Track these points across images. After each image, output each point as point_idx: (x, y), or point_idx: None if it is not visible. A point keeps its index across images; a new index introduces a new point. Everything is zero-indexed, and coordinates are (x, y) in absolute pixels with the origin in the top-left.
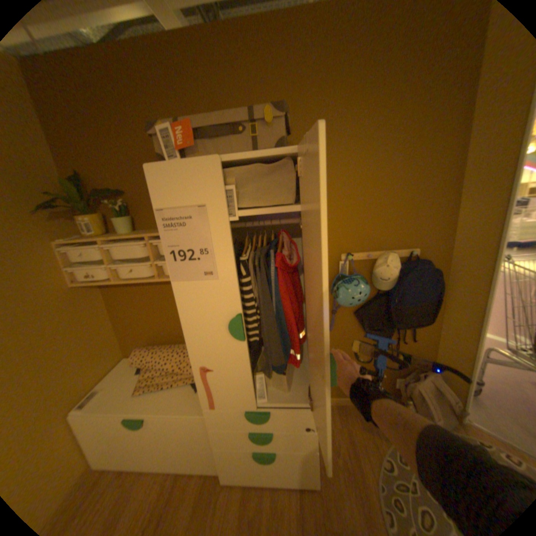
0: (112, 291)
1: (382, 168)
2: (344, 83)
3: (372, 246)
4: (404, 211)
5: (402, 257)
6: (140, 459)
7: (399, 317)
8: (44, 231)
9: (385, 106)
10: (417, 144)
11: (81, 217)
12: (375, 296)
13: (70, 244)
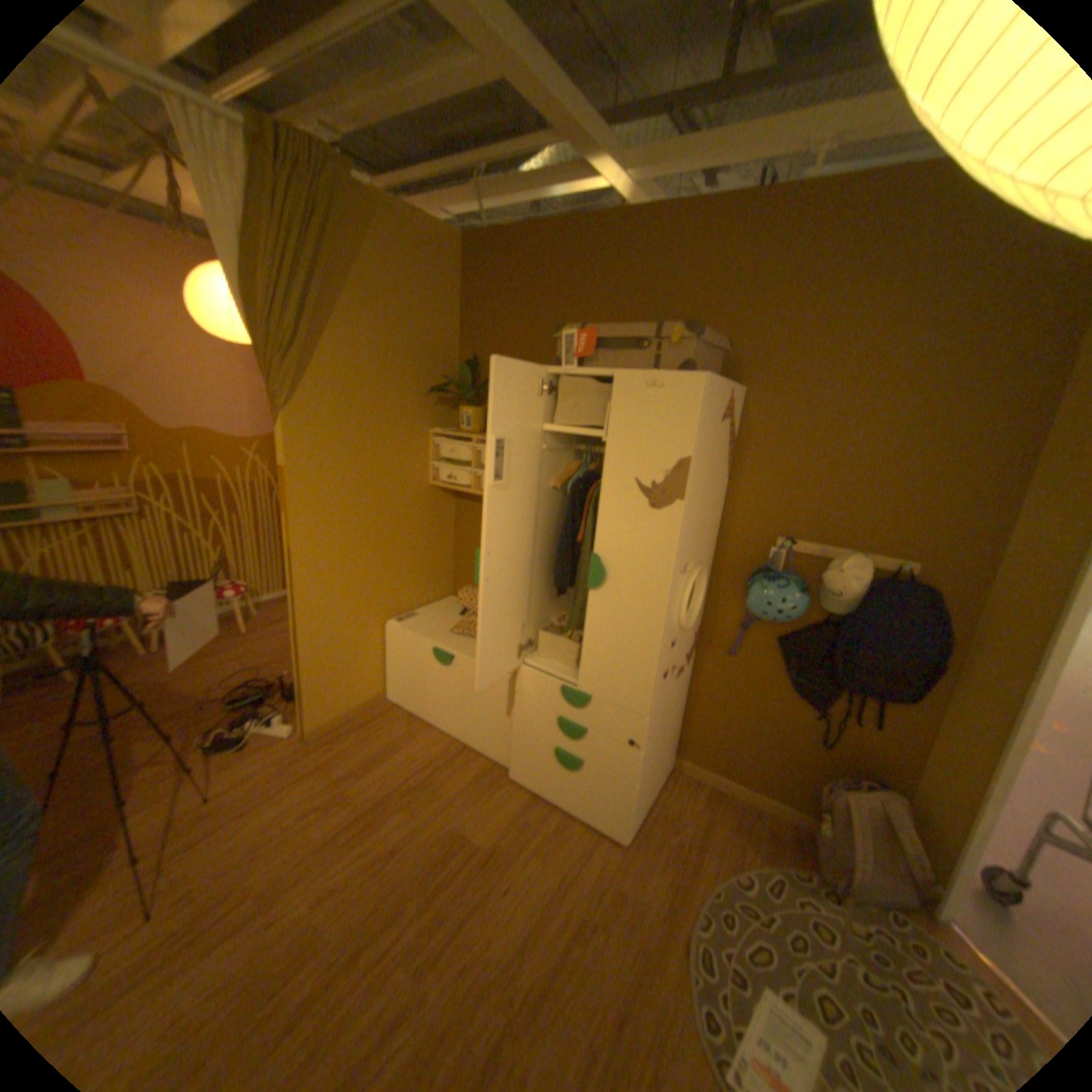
0: (468, 506)
1: (879, 418)
2: (842, 285)
3: (835, 539)
4: (906, 494)
5: (884, 570)
6: (436, 707)
7: (851, 667)
8: (429, 416)
9: (904, 325)
10: (952, 391)
11: (466, 408)
12: (821, 623)
13: (447, 436)
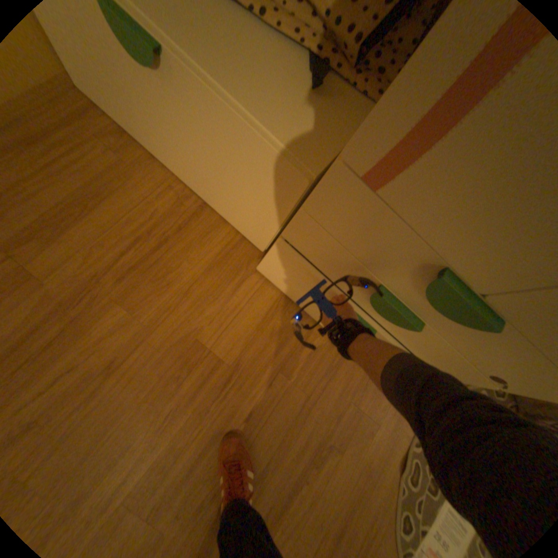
0: None
1: None
2: None
3: None
4: None
5: None
6: (153, 136)
7: None
8: None
9: None
10: None
11: None
12: None
13: None
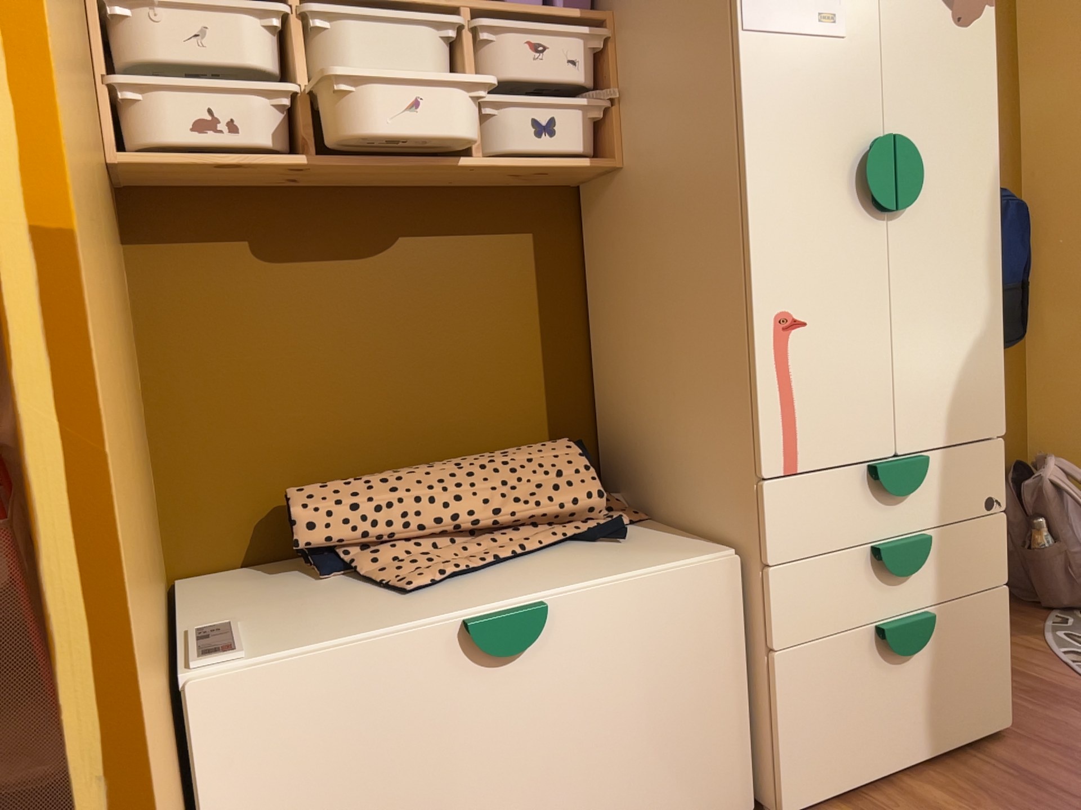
0: (191, 258)
1: None
2: None
3: None
4: None
5: None
6: None
7: None
8: None
9: None
10: None
11: None
12: None
13: None
